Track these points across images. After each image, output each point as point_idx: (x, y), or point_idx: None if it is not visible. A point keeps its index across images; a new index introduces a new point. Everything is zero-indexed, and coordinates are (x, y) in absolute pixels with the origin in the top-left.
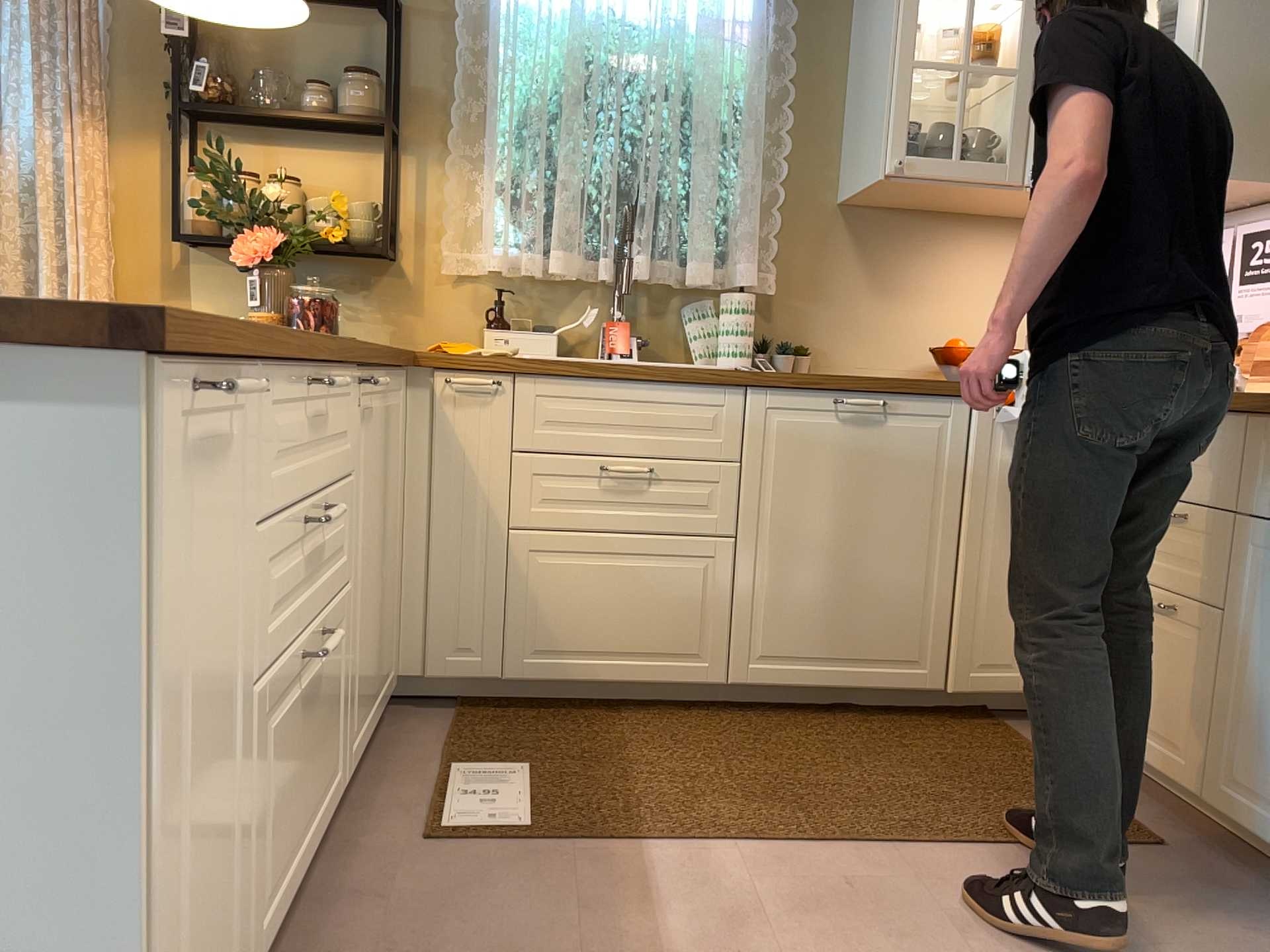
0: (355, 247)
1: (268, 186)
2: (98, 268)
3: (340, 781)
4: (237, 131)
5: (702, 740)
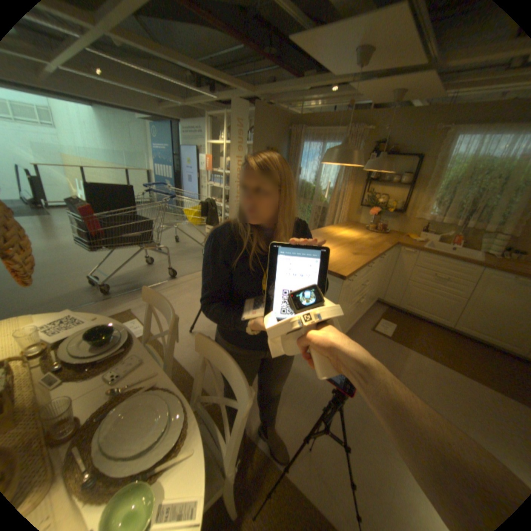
0: (395, 210)
1: (380, 195)
2: (345, 208)
3: (361, 316)
4: (377, 182)
5: (440, 337)
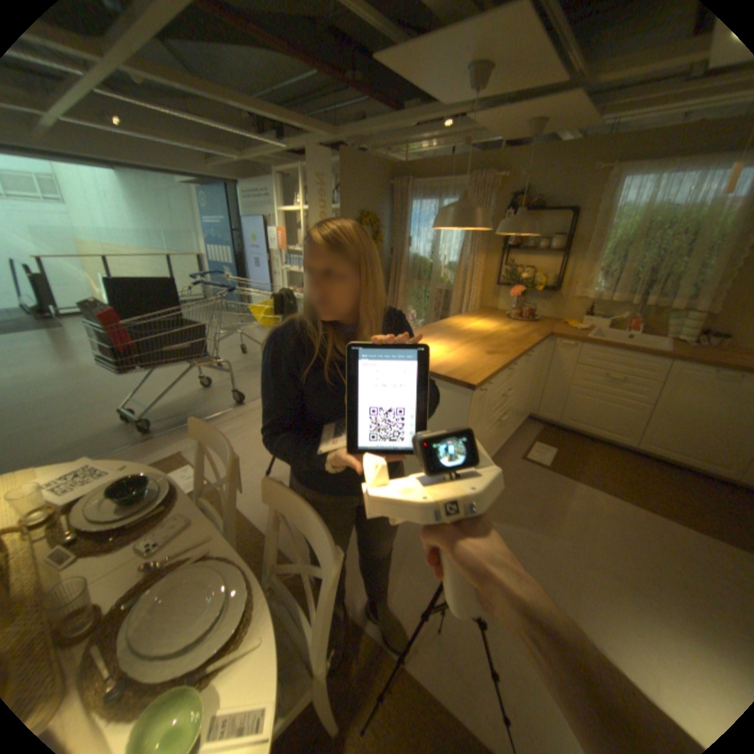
0: (546, 287)
1: (523, 268)
2: (475, 290)
3: (505, 440)
4: (517, 251)
5: (618, 461)
